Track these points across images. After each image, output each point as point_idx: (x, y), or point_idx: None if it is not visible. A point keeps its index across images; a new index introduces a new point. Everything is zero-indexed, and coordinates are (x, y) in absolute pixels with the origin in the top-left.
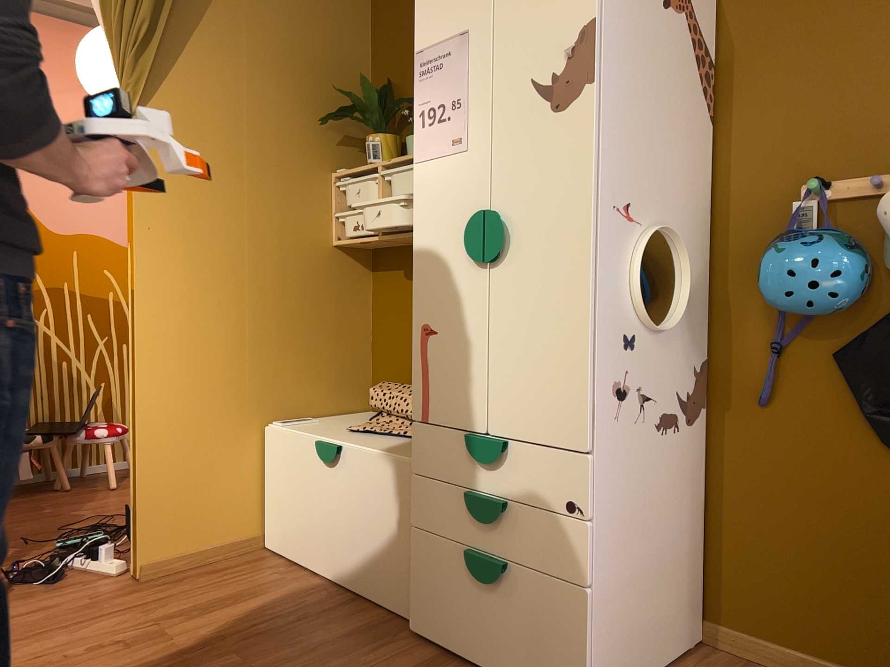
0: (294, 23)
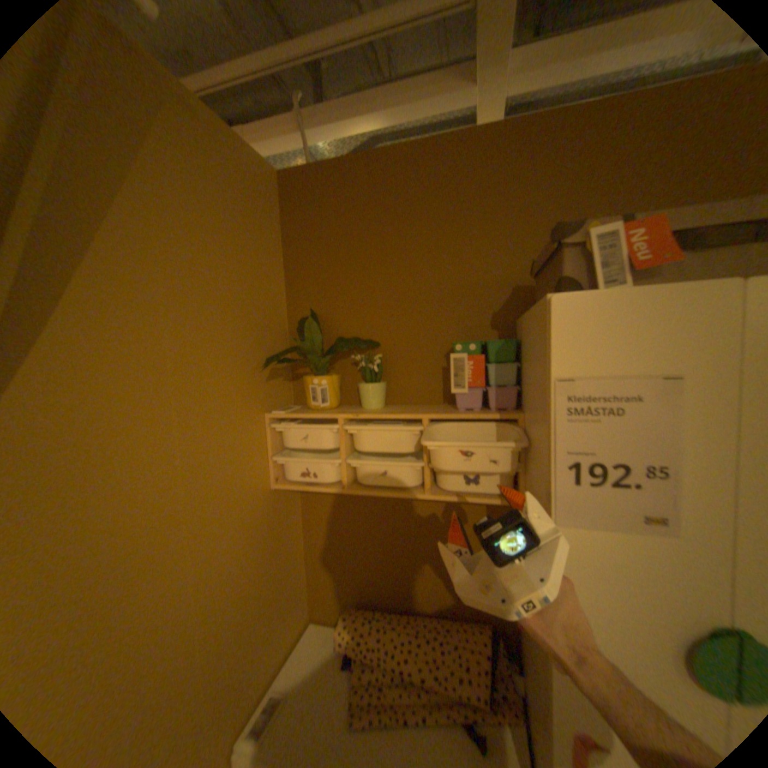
0: (216, 246)
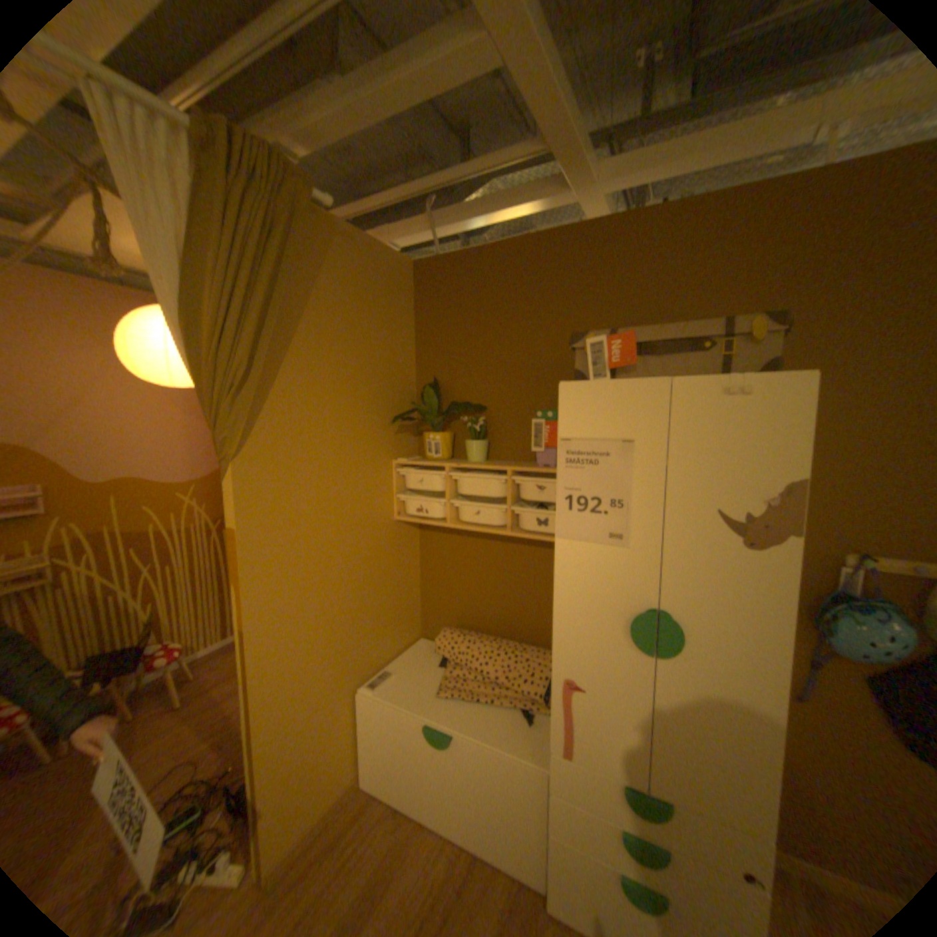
0: (362, 334)
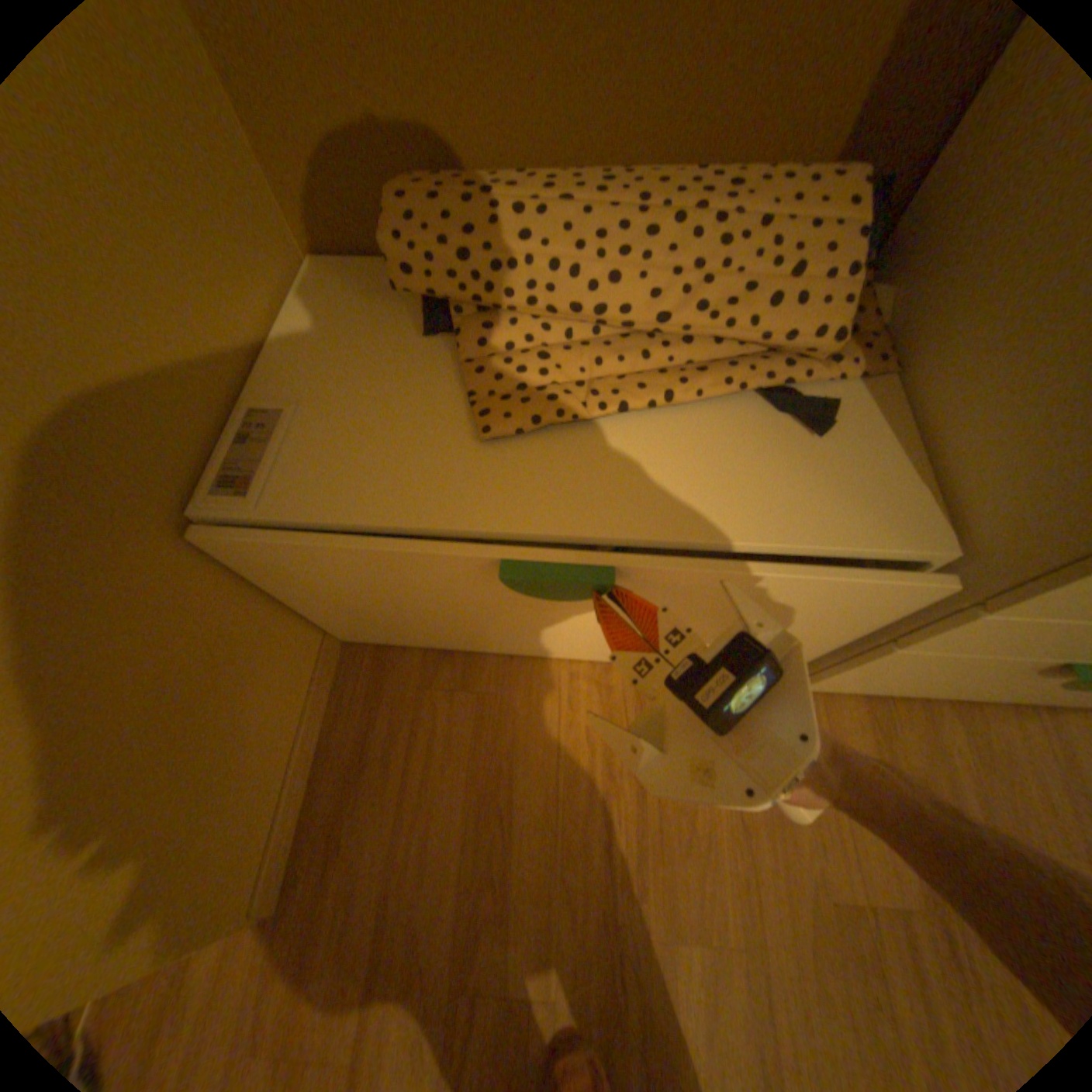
0: None
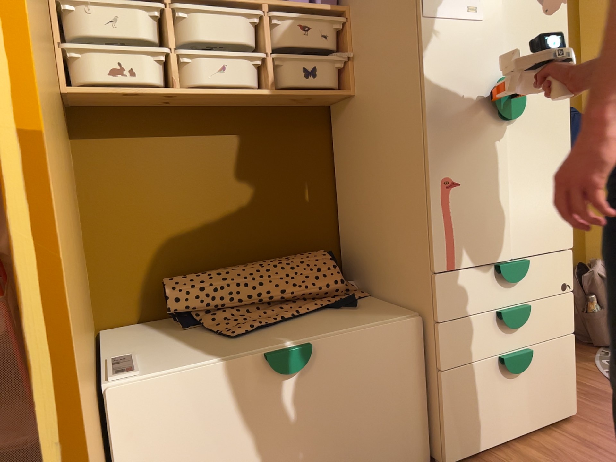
0: None
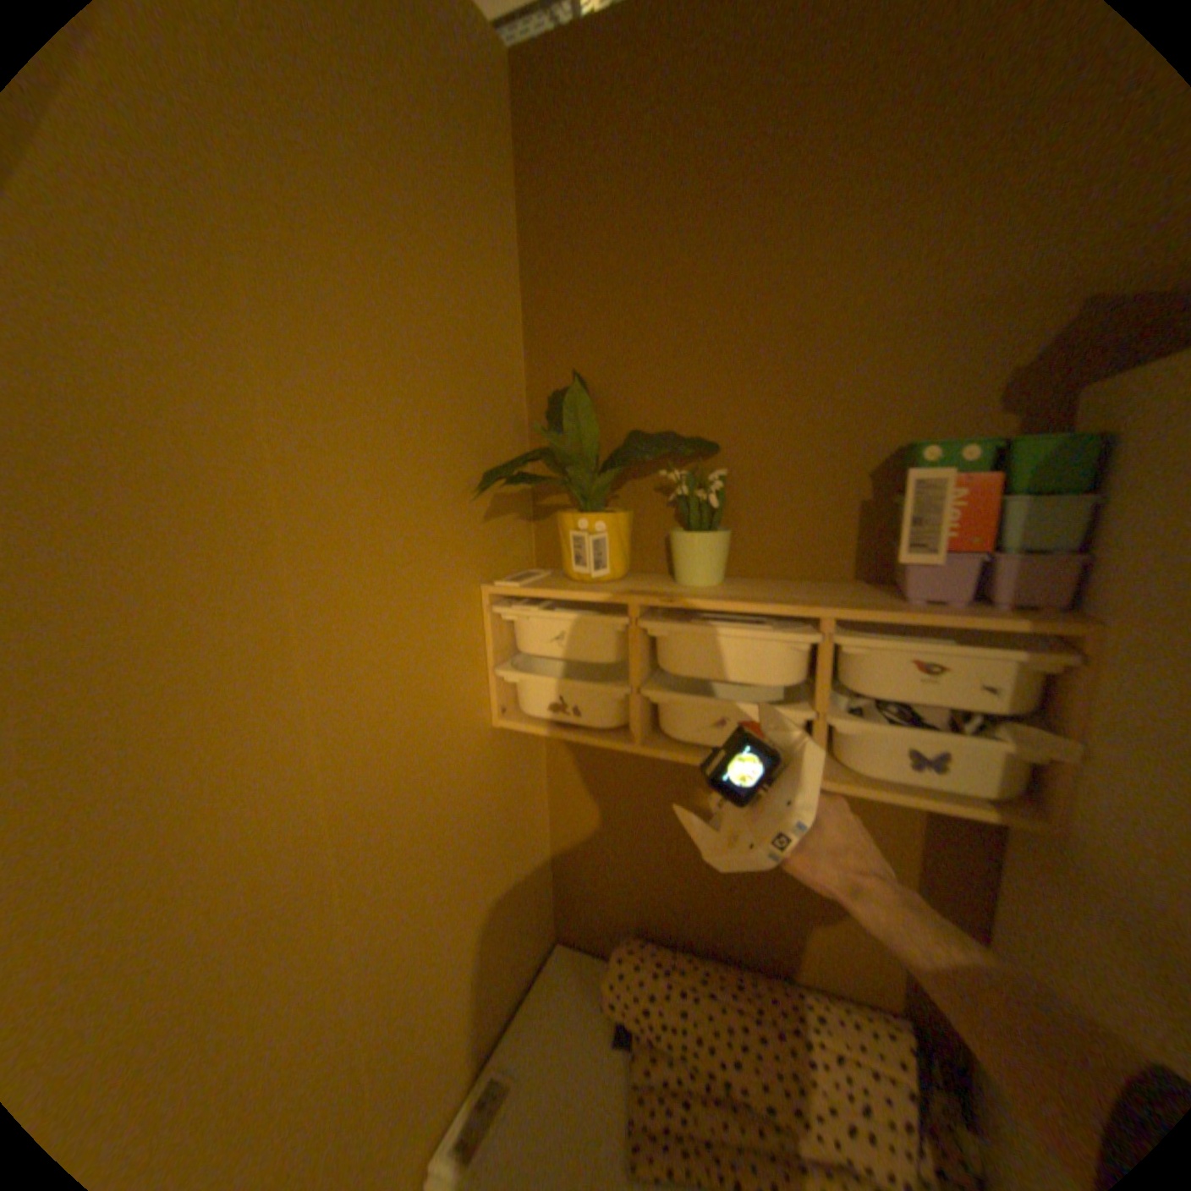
0: (373, 207)
